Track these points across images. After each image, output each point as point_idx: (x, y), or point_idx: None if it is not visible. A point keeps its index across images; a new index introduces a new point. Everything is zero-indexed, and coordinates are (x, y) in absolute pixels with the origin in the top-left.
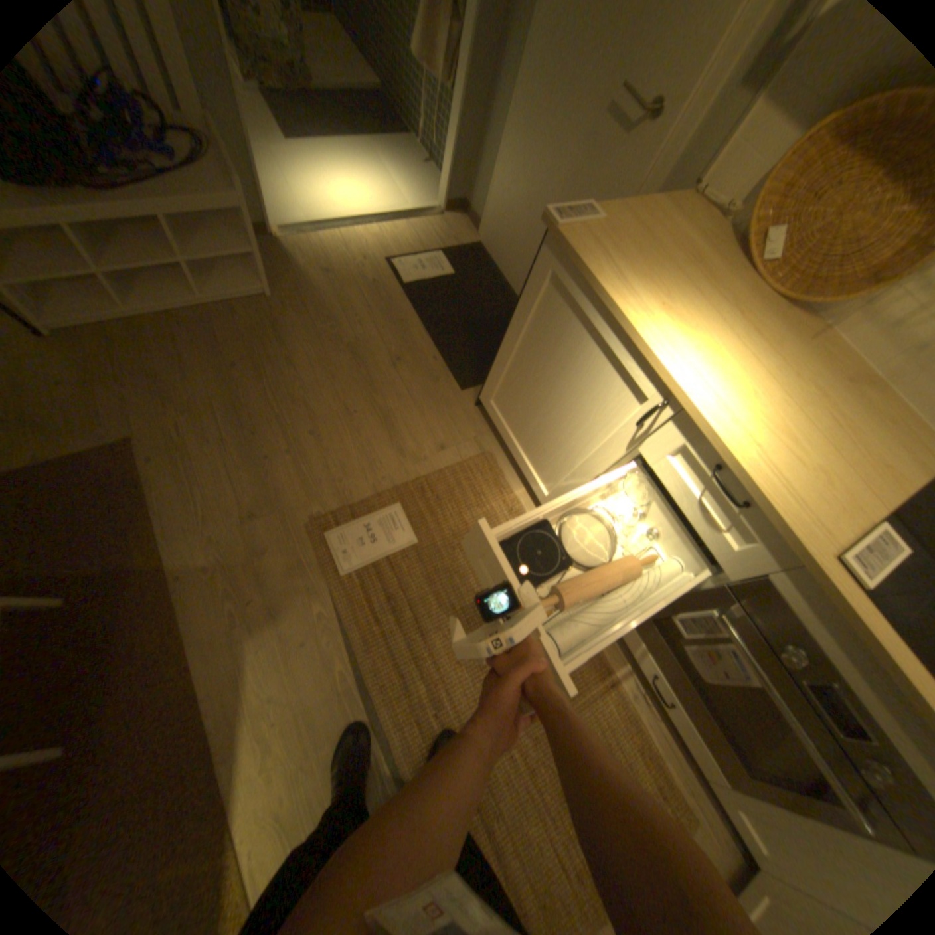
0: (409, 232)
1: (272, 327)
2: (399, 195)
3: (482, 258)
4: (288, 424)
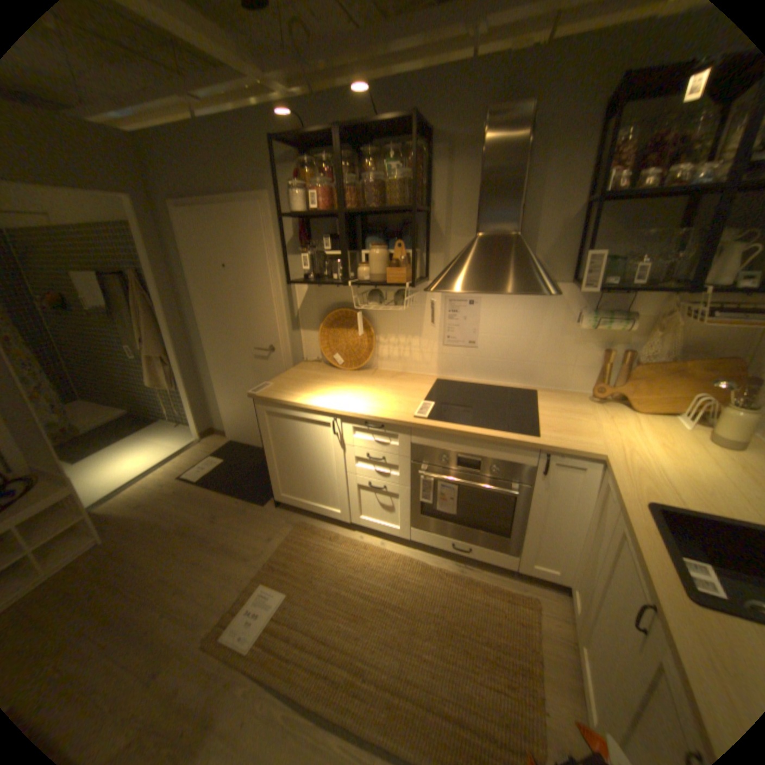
0: (184, 459)
1: (112, 557)
2: (167, 447)
3: (235, 445)
4: (153, 599)
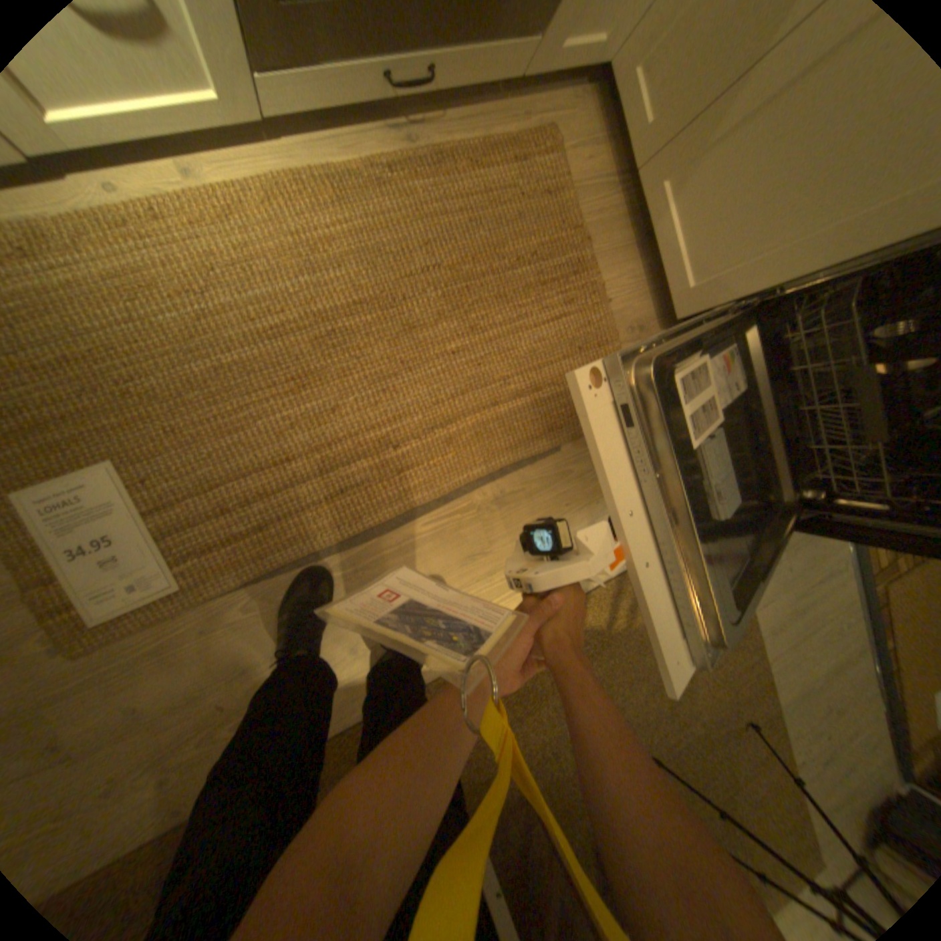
0: None
1: None
2: None
3: None
4: None
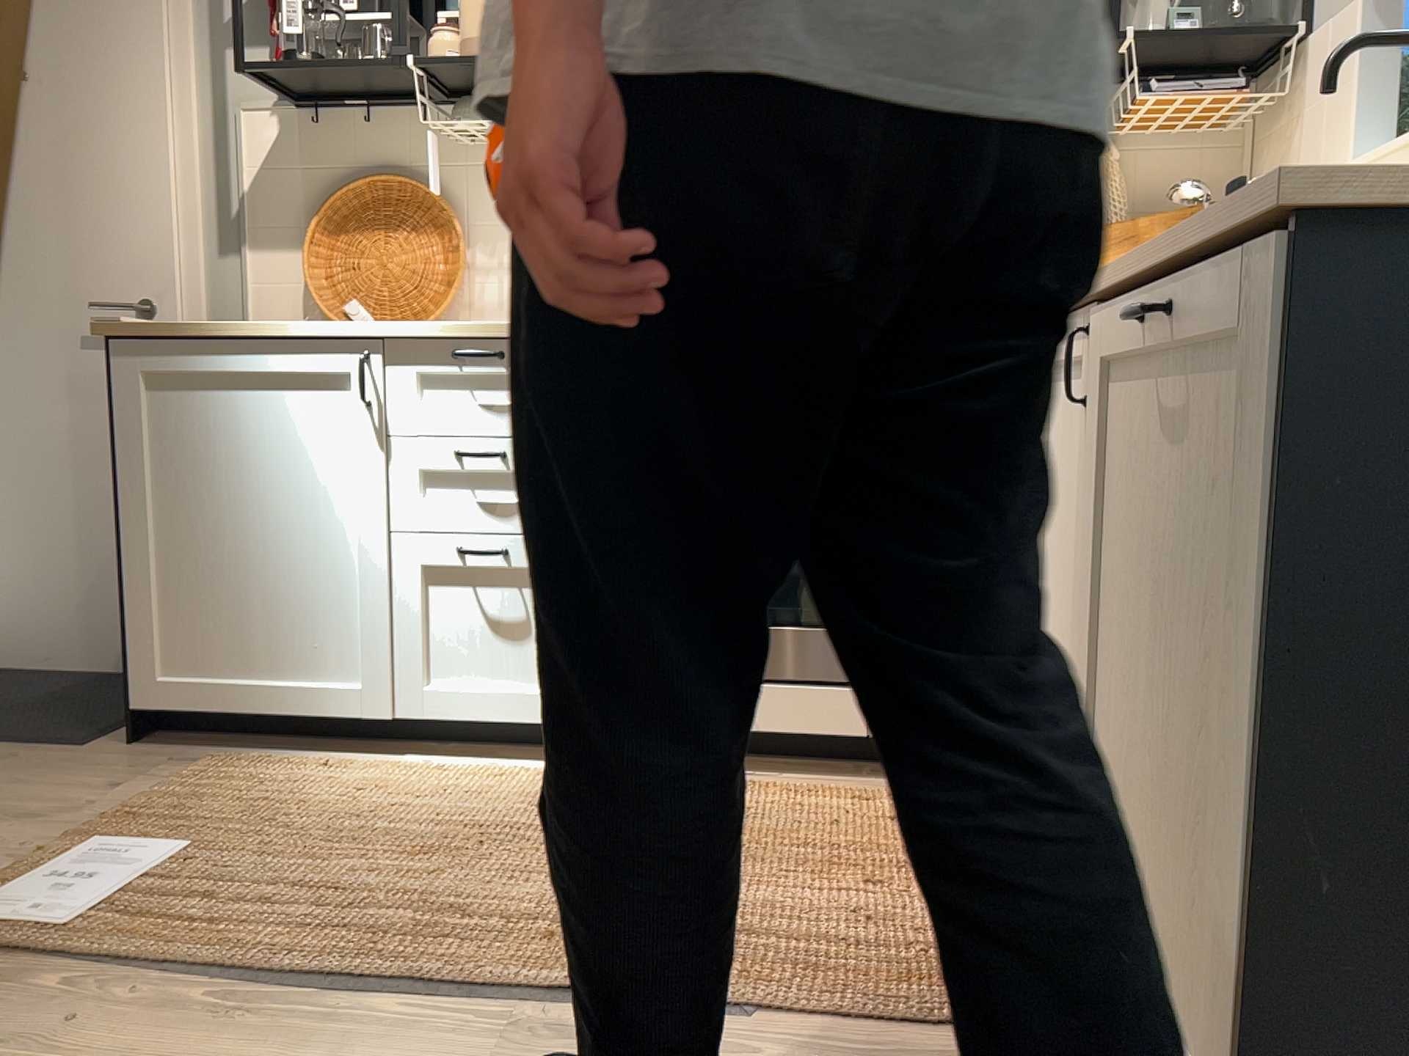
0: None
1: None
2: None
3: None
4: None
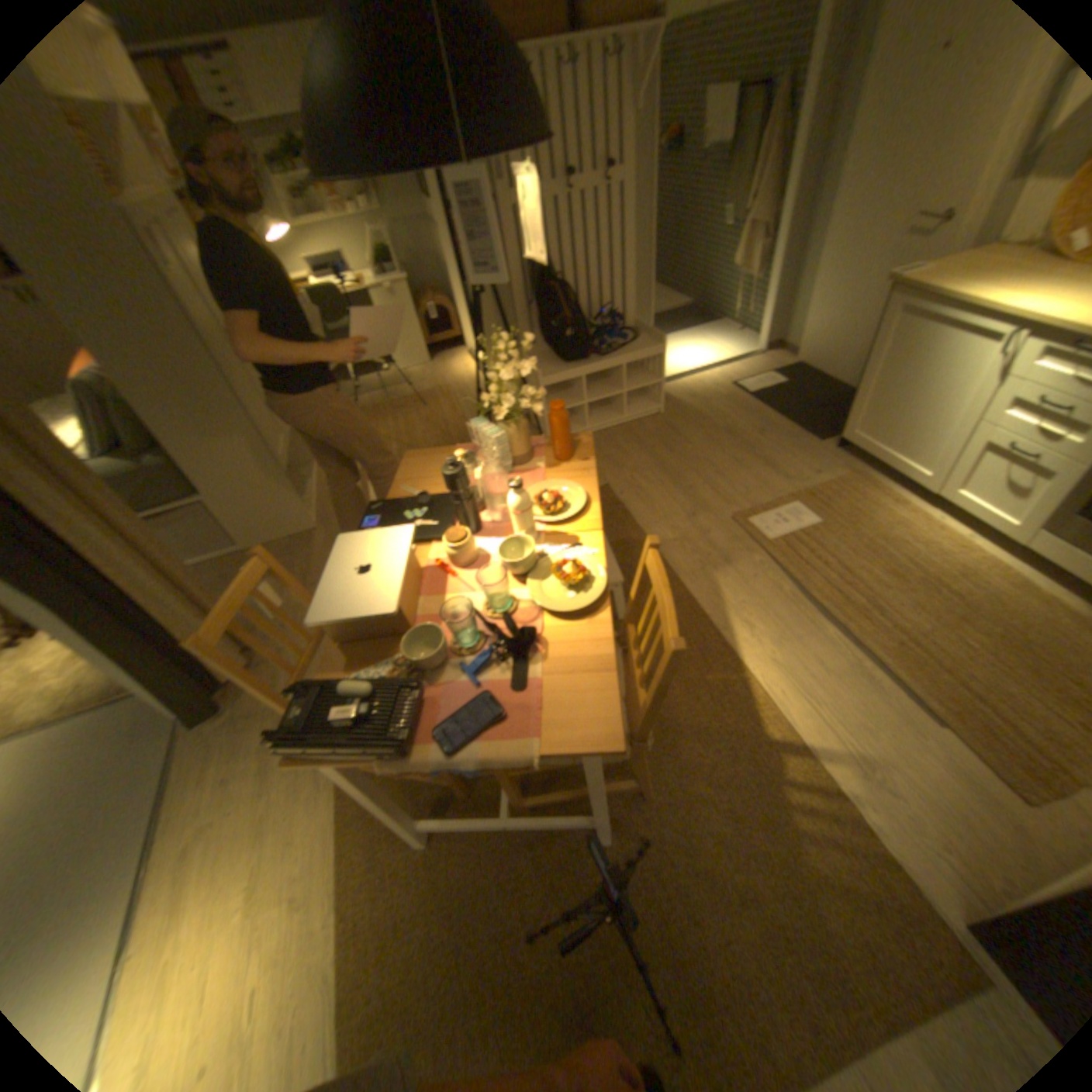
0: (743, 367)
1: (669, 427)
2: (727, 350)
3: (805, 369)
4: (698, 470)
